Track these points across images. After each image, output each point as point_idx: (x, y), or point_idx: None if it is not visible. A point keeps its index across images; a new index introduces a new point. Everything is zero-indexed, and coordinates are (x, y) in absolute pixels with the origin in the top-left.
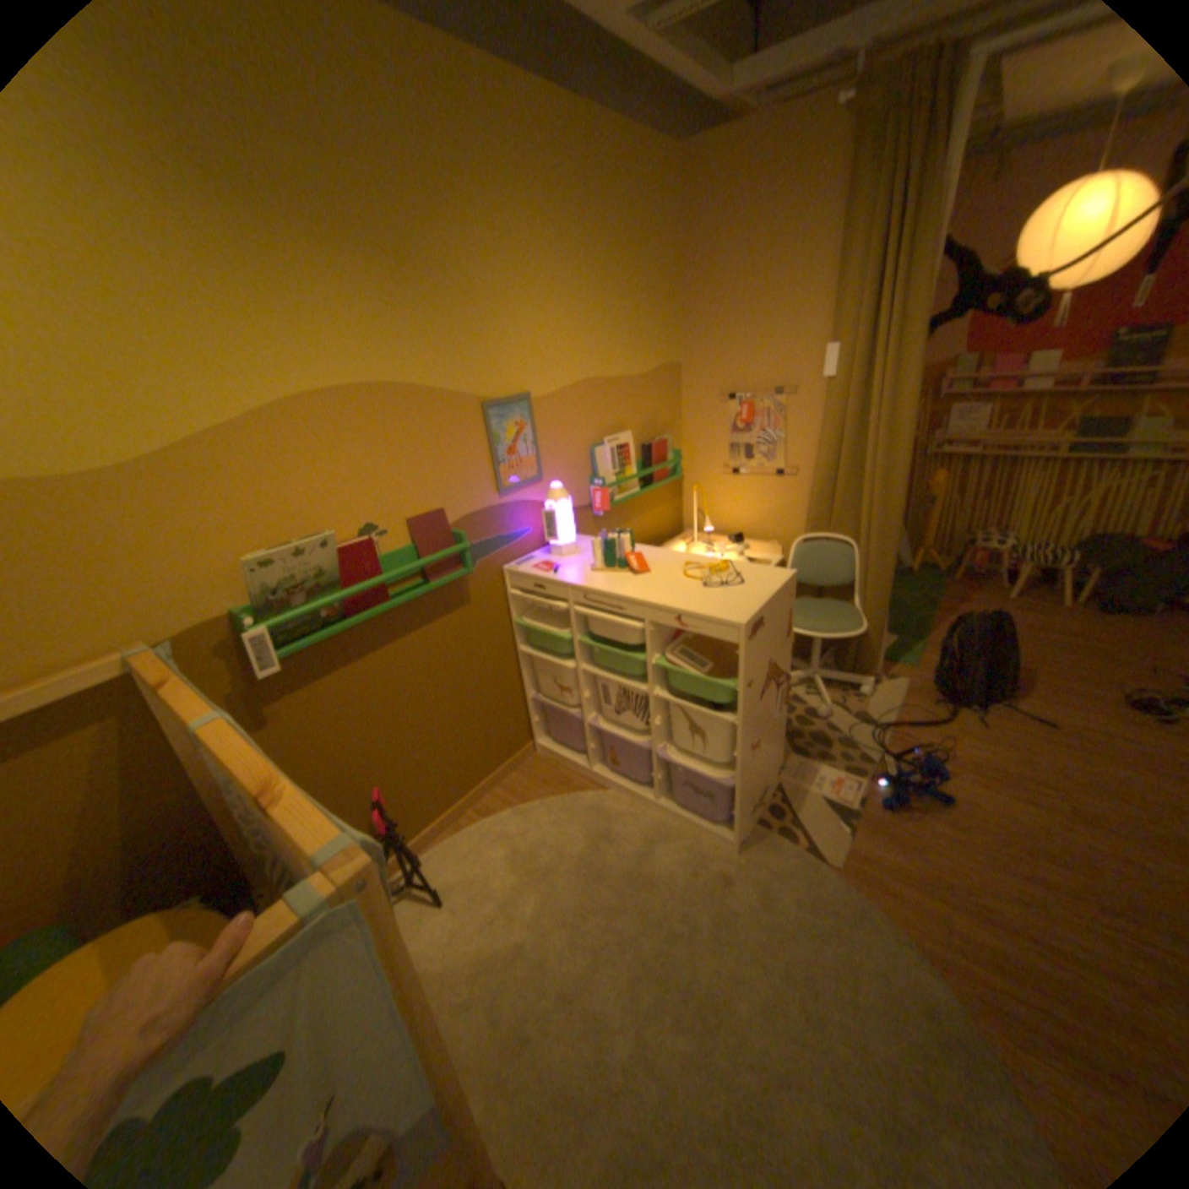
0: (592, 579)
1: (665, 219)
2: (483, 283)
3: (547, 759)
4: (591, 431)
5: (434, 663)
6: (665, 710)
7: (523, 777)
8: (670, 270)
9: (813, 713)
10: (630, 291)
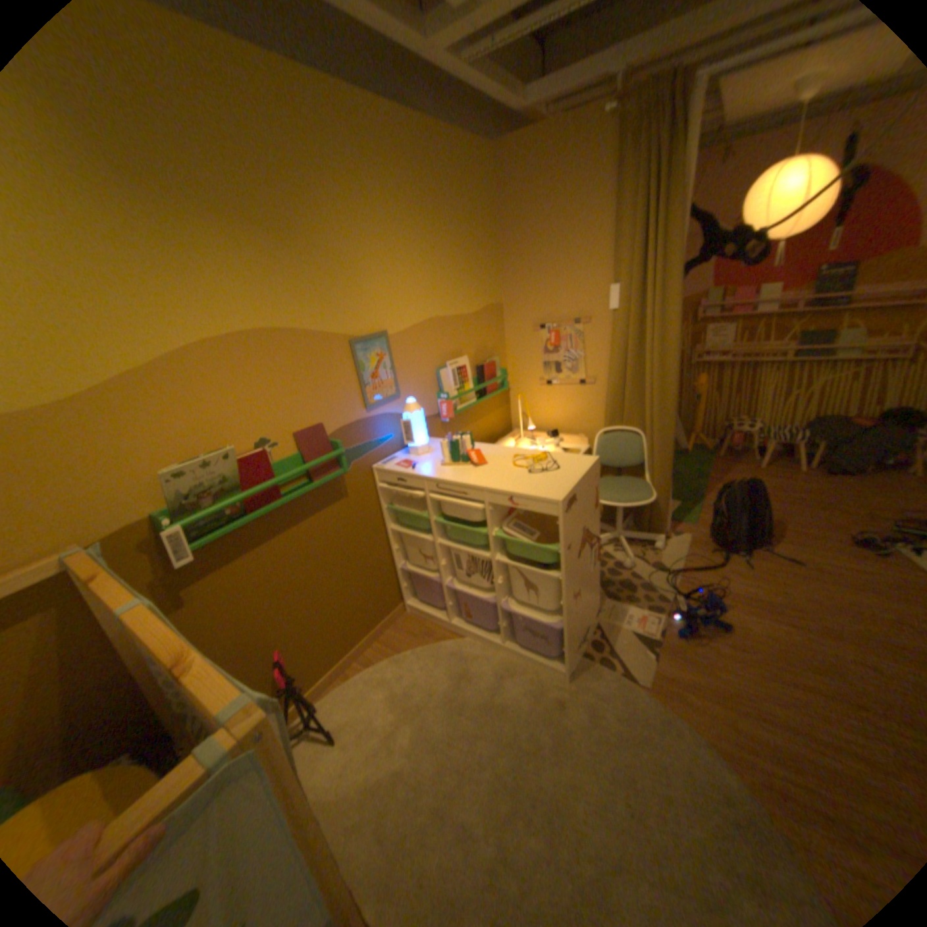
0: (442, 471)
1: (483, 197)
2: (346, 249)
3: (415, 615)
4: (436, 357)
5: (320, 545)
6: (505, 571)
7: (396, 632)
8: (489, 234)
9: (620, 565)
10: (460, 251)
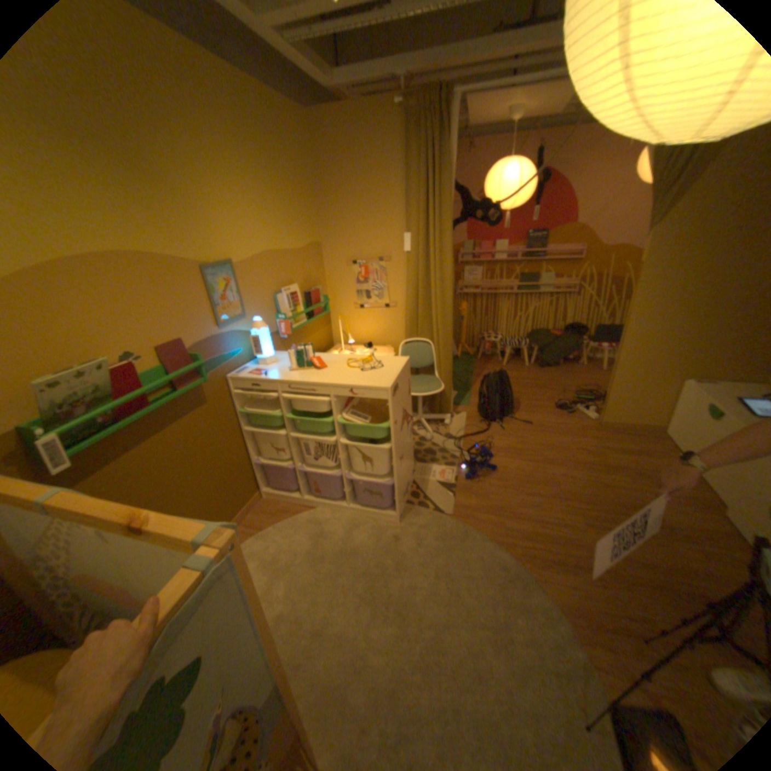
0: (292, 376)
1: (302, 154)
2: (193, 186)
3: (271, 500)
4: (273, 285)
5: (186, 447)
6: (347, 449)
7: (256, 515)
8: (308, 185)
9: (424, 438)
10: (287, 197)
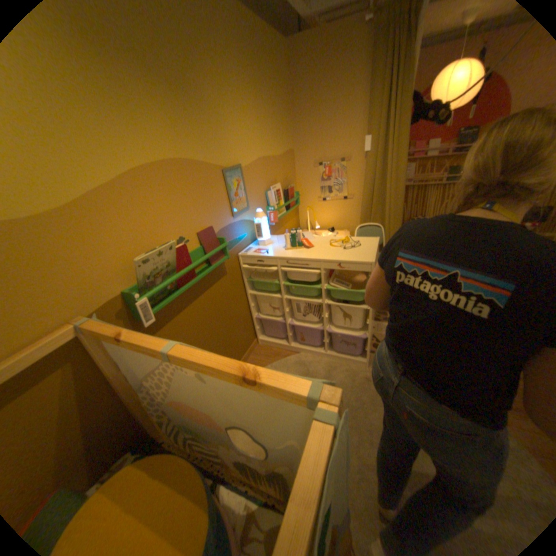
0: (288, 253)
1: (283, 77)
2: (217, 105)
3: (265, 345)
4: (265, 183)
5: (215, 306)
6: (327, 310)
7: (256, 356)
8: (286, 103)
9: None
10: (273, 113)
